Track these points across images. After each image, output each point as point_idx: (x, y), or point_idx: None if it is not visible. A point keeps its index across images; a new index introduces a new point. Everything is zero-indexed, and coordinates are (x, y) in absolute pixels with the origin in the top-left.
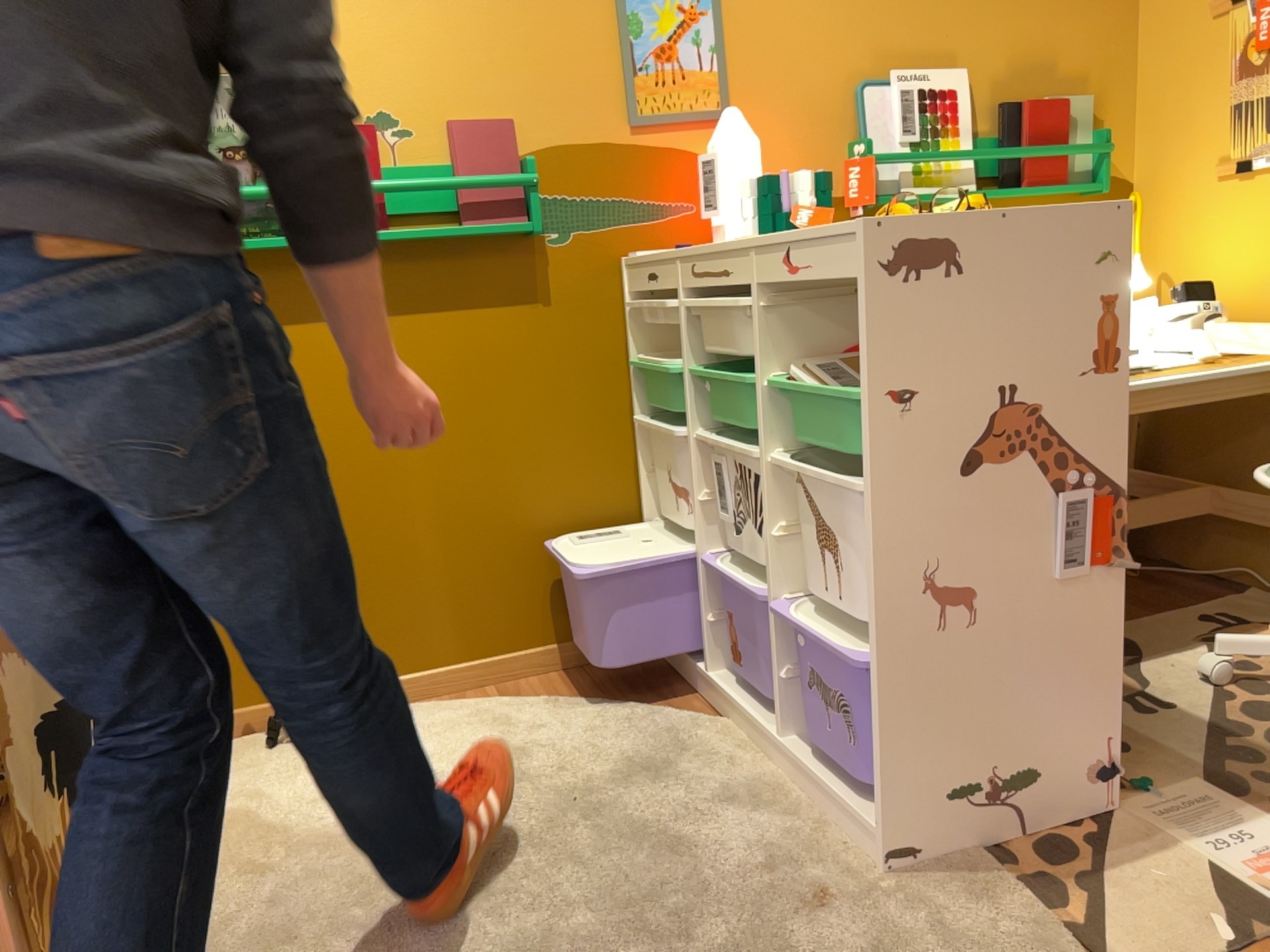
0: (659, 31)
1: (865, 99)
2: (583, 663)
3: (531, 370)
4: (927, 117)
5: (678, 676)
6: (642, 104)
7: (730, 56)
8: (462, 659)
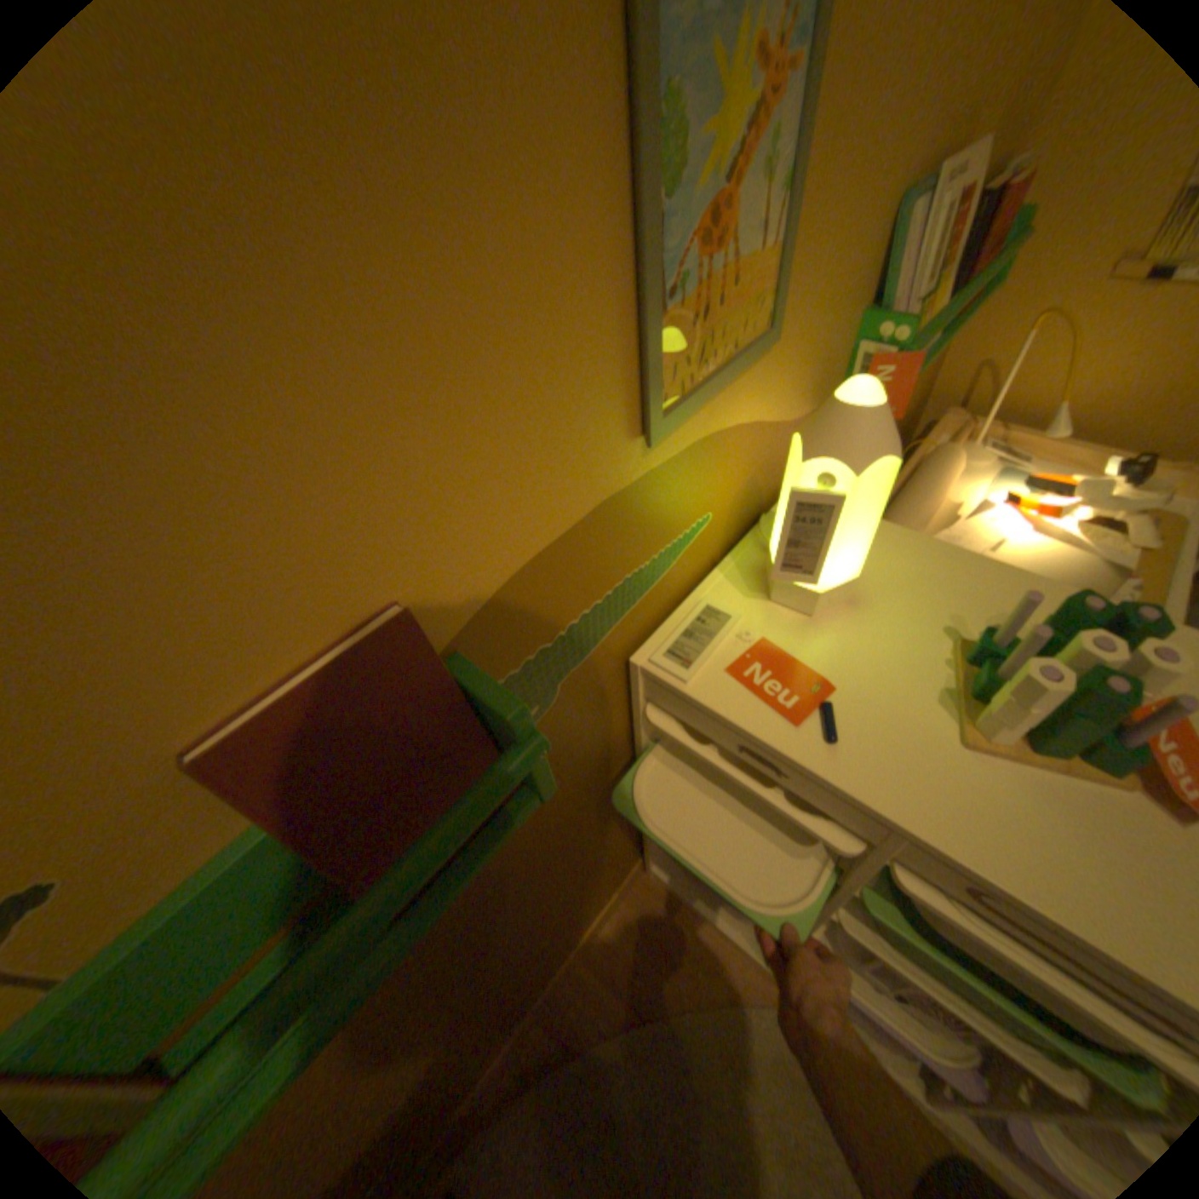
0: (720, 145)
1: (911, 225)
2: (600, 936)
3: (529, 859)
4: (950, 240)
5: (702, 925)
6: (672, 382)
7: (805, 182)
8: (504, 1044)
